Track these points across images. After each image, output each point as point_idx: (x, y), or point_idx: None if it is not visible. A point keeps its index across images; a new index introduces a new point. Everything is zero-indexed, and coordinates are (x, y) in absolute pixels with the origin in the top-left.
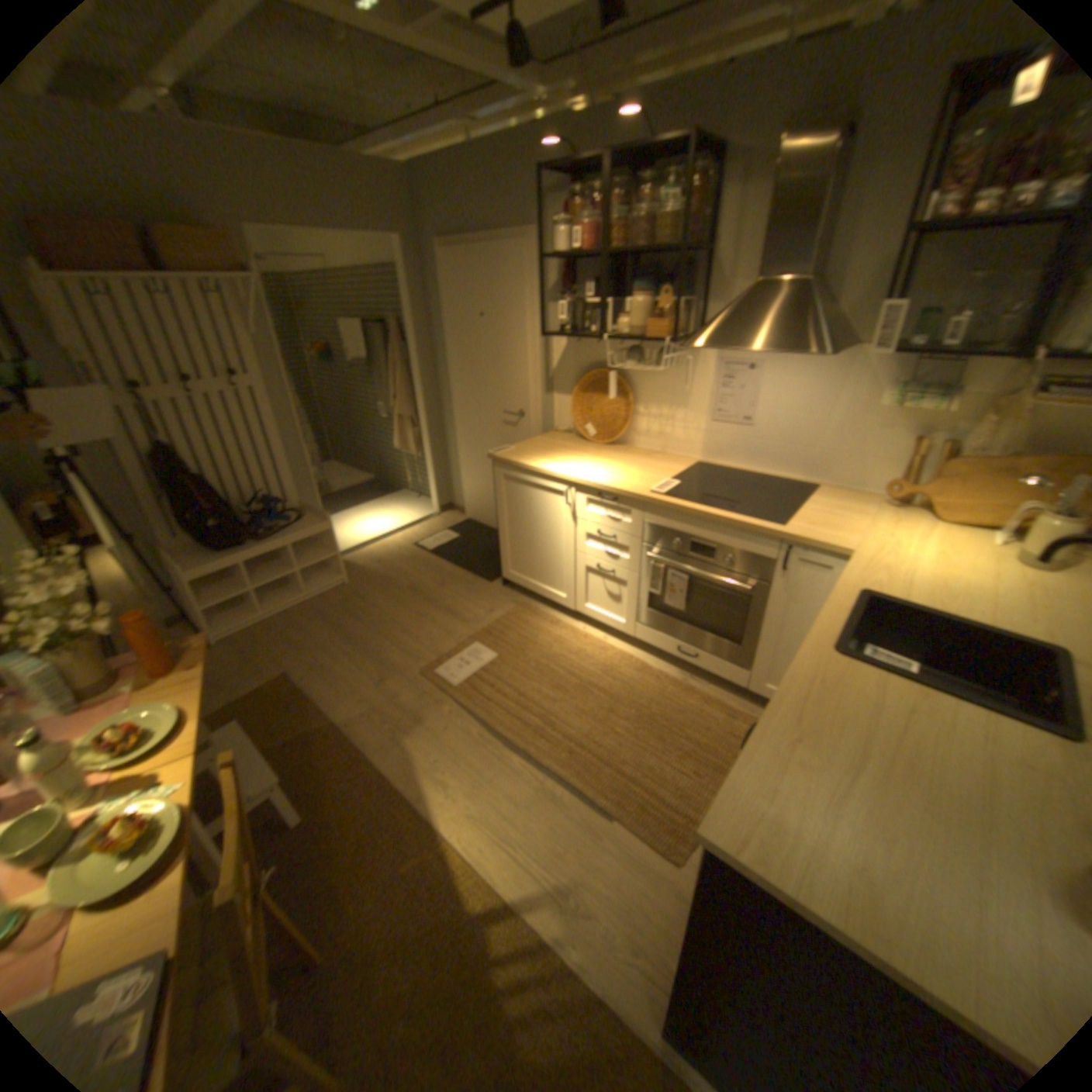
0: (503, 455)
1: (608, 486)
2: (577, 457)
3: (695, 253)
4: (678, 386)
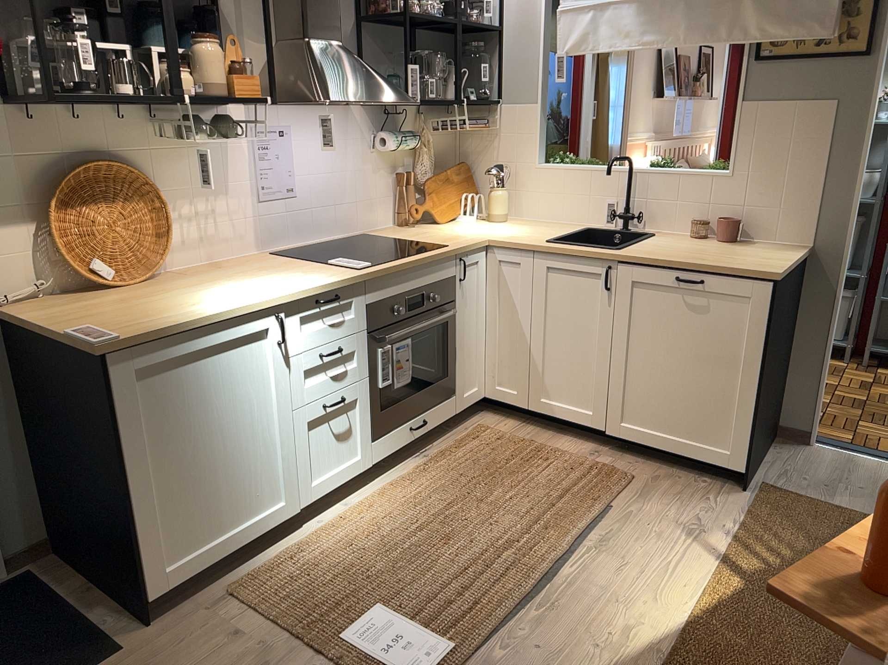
0: (122, 332)
1: (328, 282)
2: (188, 293)
3: (198, 2)
4: (213, 168)
